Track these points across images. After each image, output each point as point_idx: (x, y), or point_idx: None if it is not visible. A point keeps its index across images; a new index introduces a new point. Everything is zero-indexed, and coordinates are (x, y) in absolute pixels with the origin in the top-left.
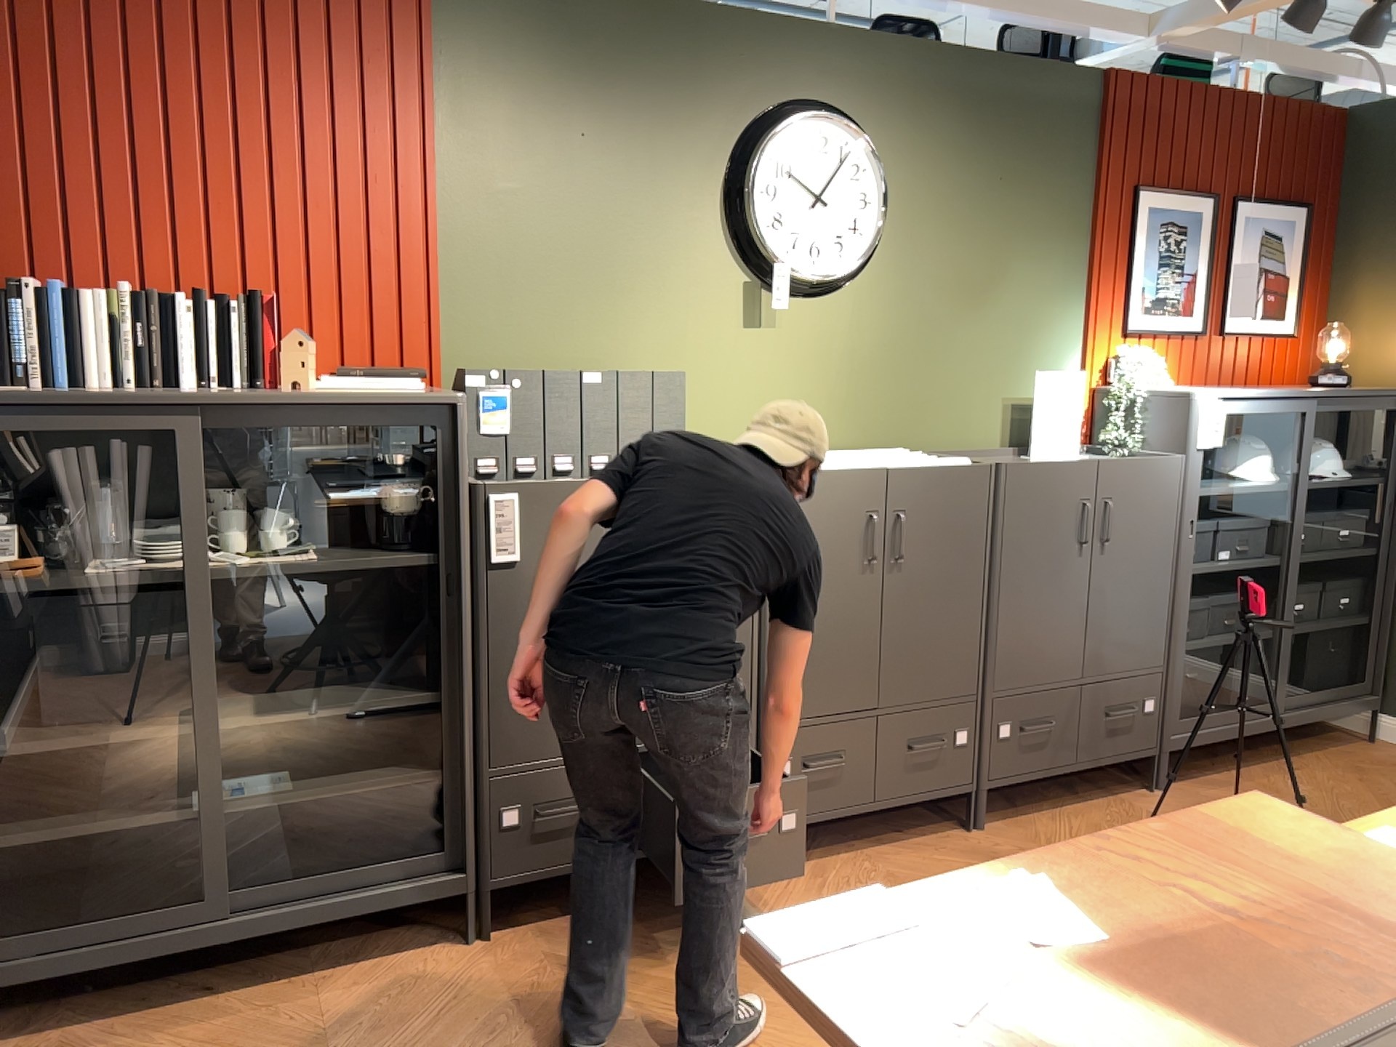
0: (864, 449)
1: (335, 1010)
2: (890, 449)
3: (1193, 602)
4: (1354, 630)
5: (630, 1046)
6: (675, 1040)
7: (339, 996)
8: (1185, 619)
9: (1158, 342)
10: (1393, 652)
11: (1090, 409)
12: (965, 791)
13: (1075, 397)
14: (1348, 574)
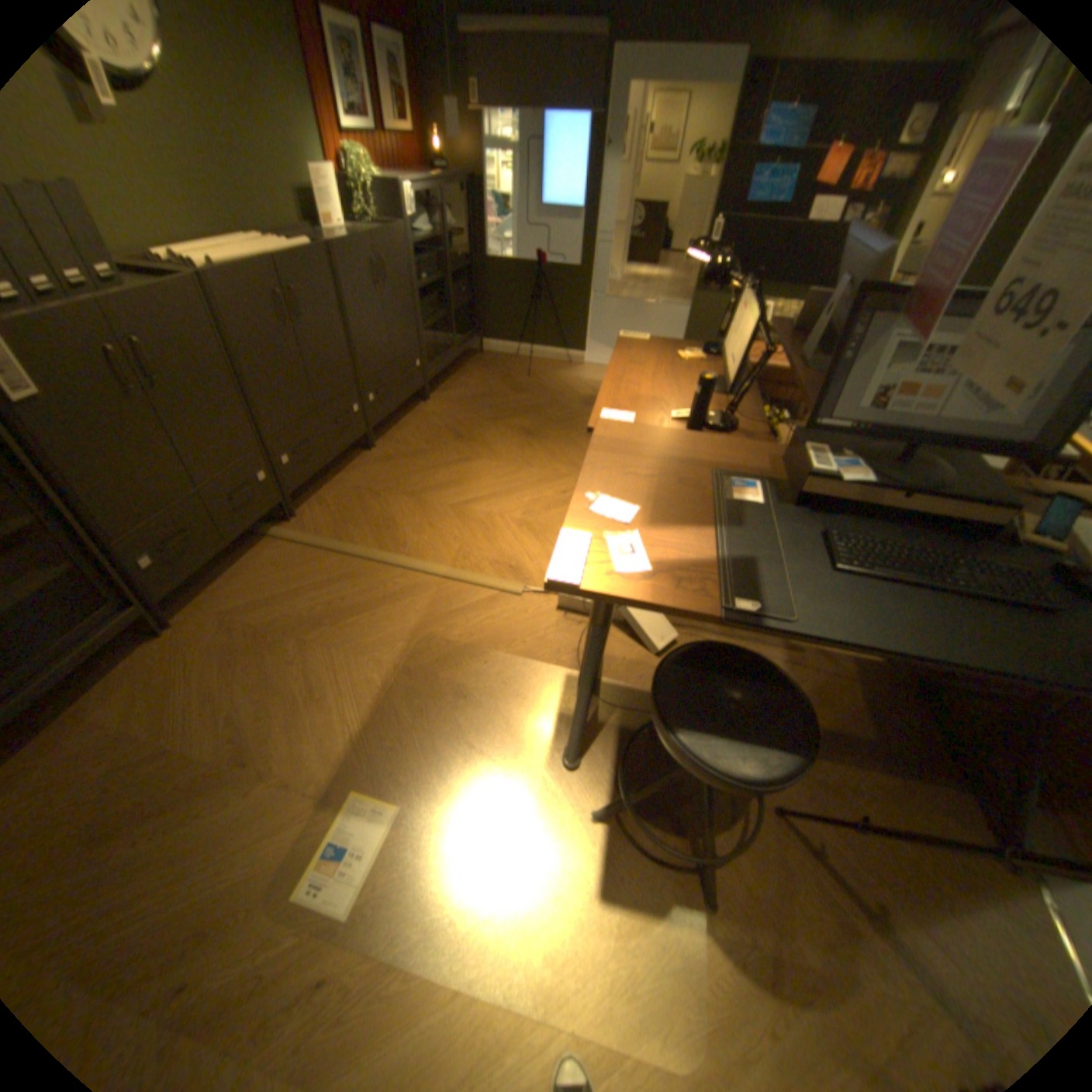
0: (221, 236)
1: (113, 719)
2: (238, 234)
3: (418, 305)
4: (467, 304)
5: (311, 624)
6: (330, 609)
7: (105, 712)
8: (420, 317)
9: (356, 139)
10: (482, 311)
11: (337, 191)
12: (364, 433)
13: (332, 184)
14: (461, 276)
